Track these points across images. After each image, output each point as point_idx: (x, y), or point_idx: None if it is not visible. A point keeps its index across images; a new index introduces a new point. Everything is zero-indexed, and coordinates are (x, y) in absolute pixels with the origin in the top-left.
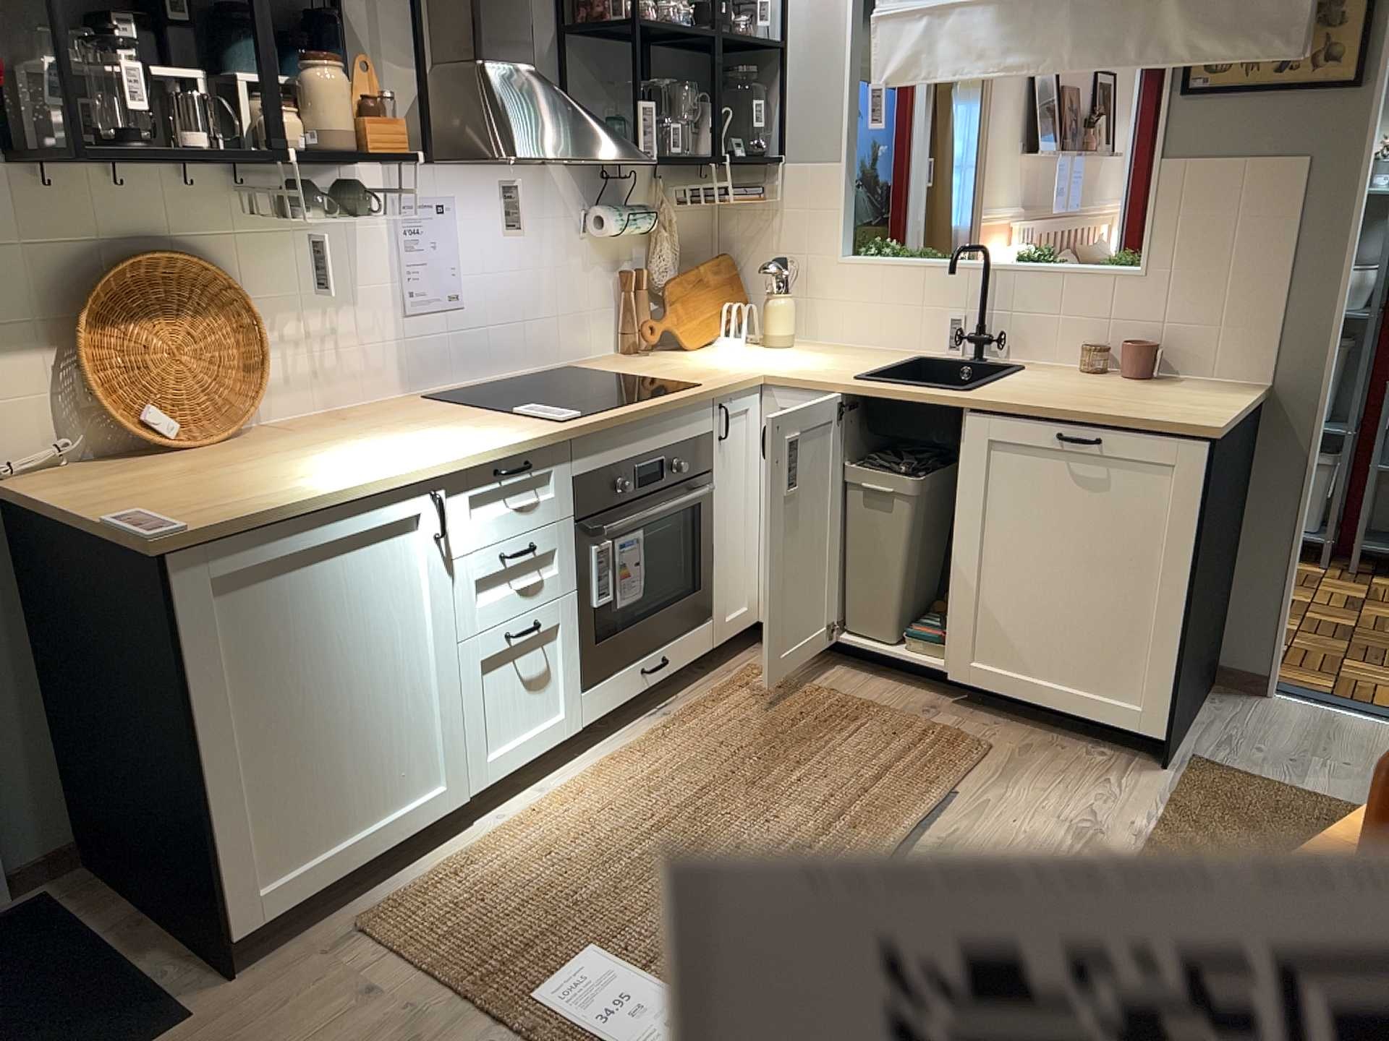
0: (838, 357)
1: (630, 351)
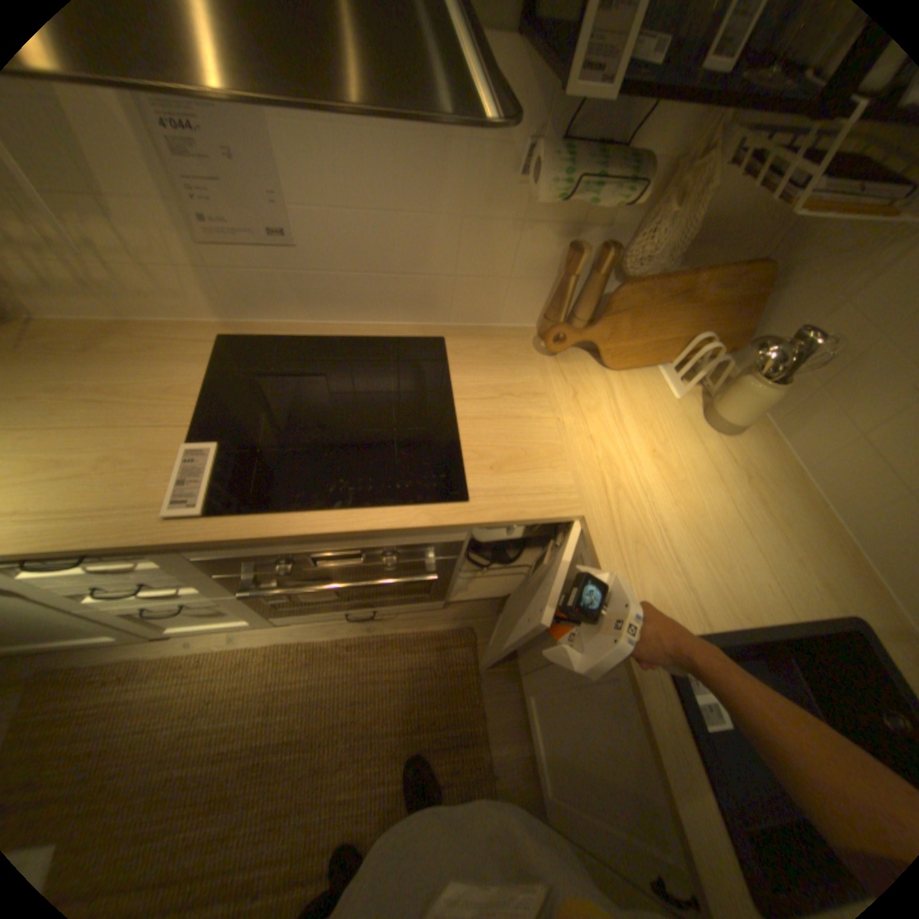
0: (750, 514)
1: (542, 338)
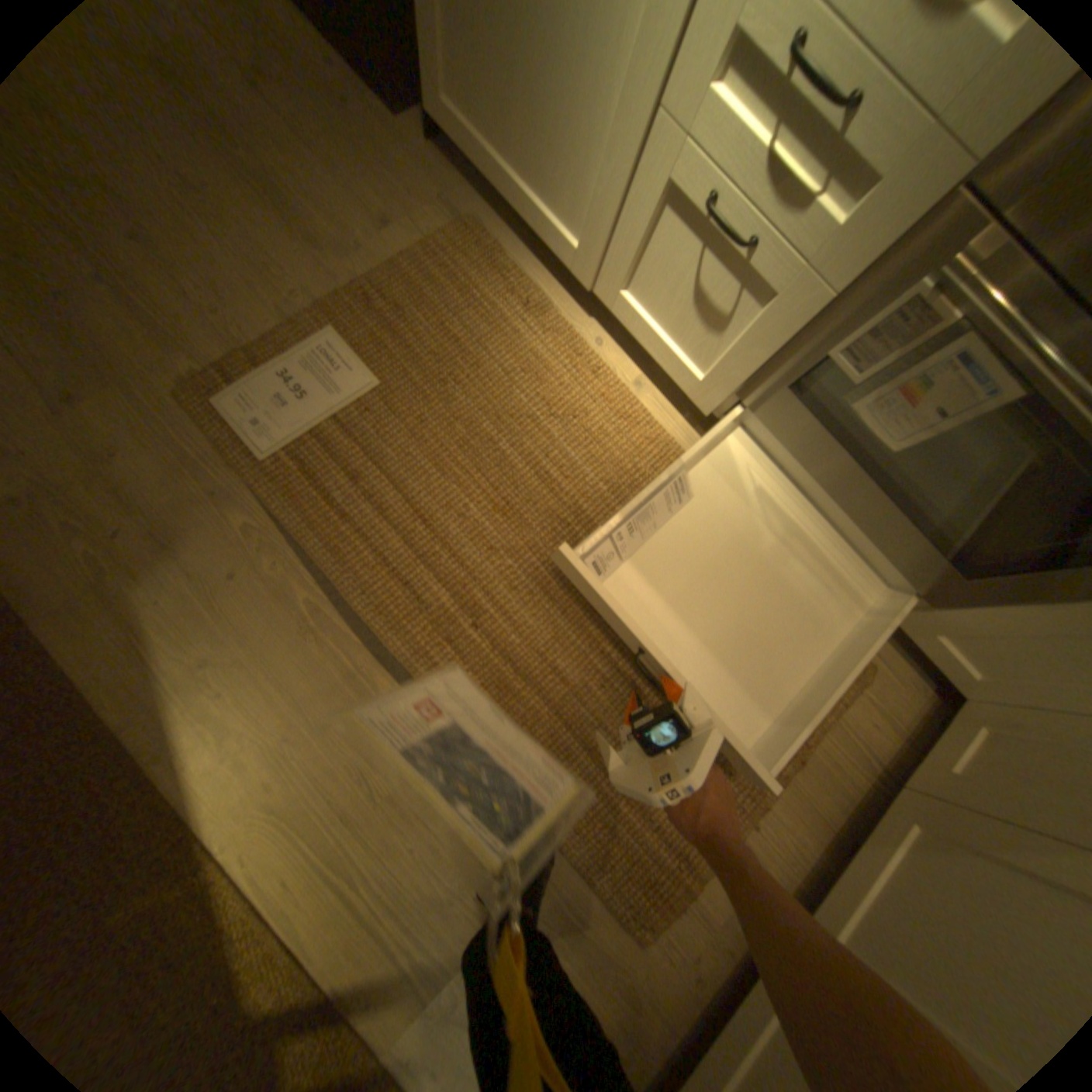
0: None
1: None
